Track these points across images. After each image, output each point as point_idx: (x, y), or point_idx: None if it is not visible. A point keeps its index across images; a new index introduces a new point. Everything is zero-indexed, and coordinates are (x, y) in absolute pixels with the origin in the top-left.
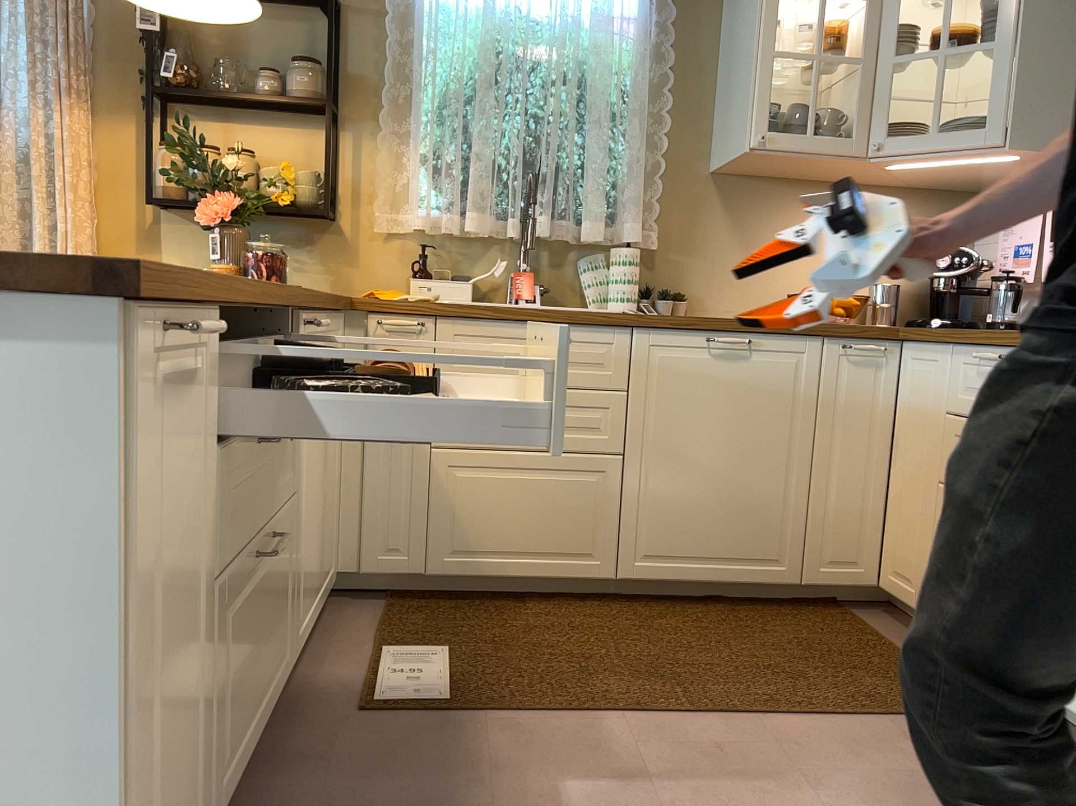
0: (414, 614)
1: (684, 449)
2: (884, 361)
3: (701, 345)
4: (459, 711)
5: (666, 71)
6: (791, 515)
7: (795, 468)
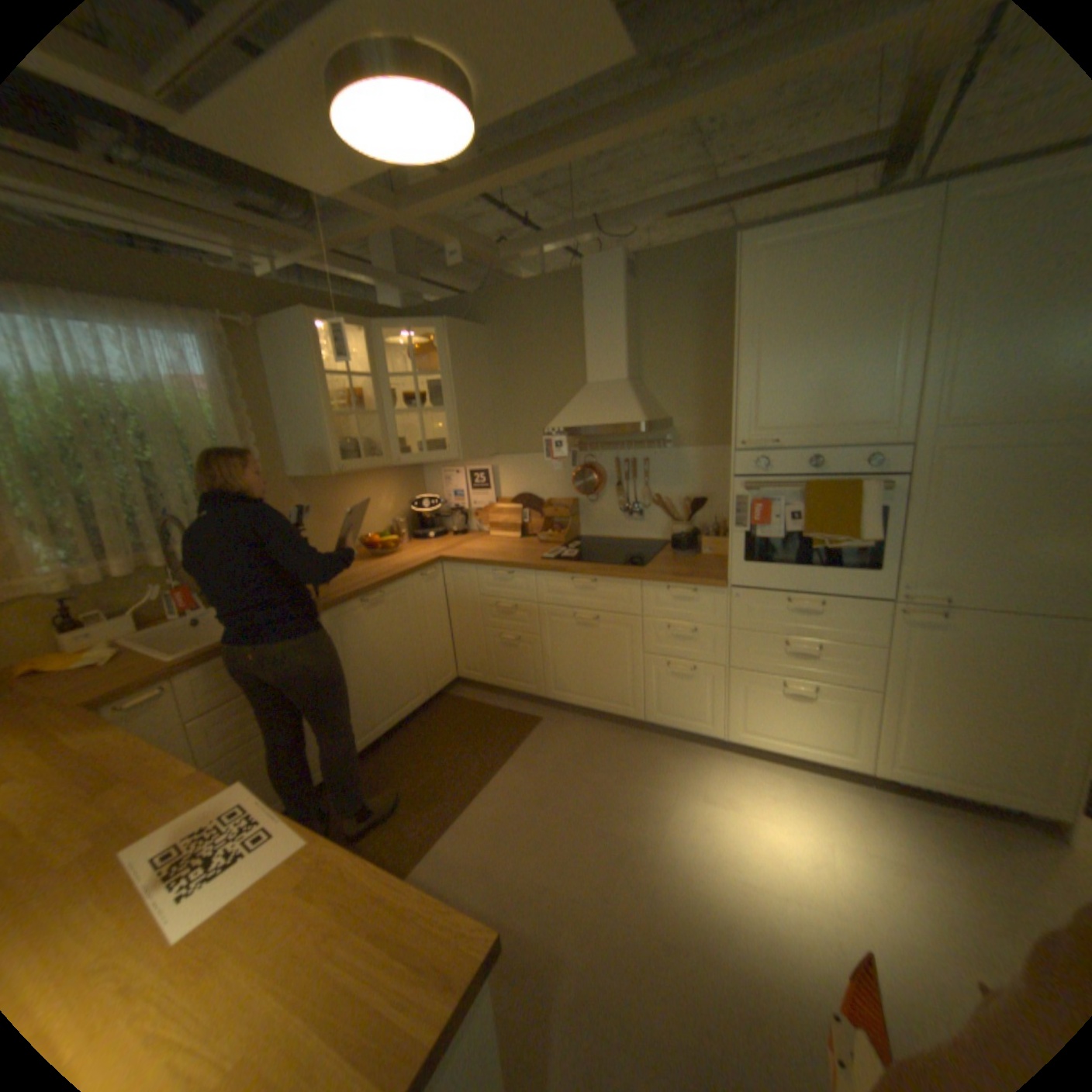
0: None
1: (363, 668)
2: (436, 576)
3: (356, 608)
4: None
5: (239, 417)
6: (418, 670)
7: (414, 646)
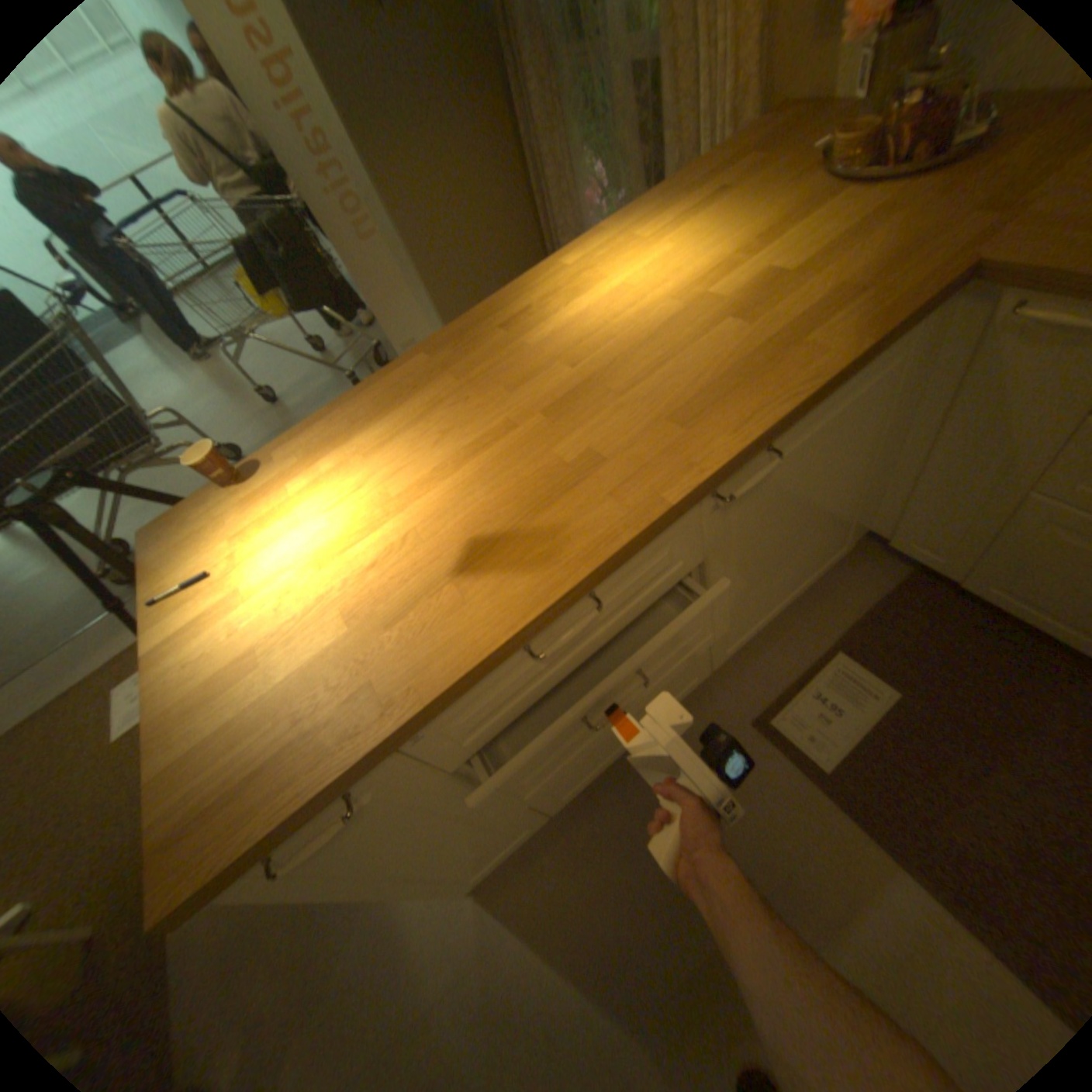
0: (923, 612)
1: None
2: None
3: None
4: (830, 794)
5: None
6: None
7: None
